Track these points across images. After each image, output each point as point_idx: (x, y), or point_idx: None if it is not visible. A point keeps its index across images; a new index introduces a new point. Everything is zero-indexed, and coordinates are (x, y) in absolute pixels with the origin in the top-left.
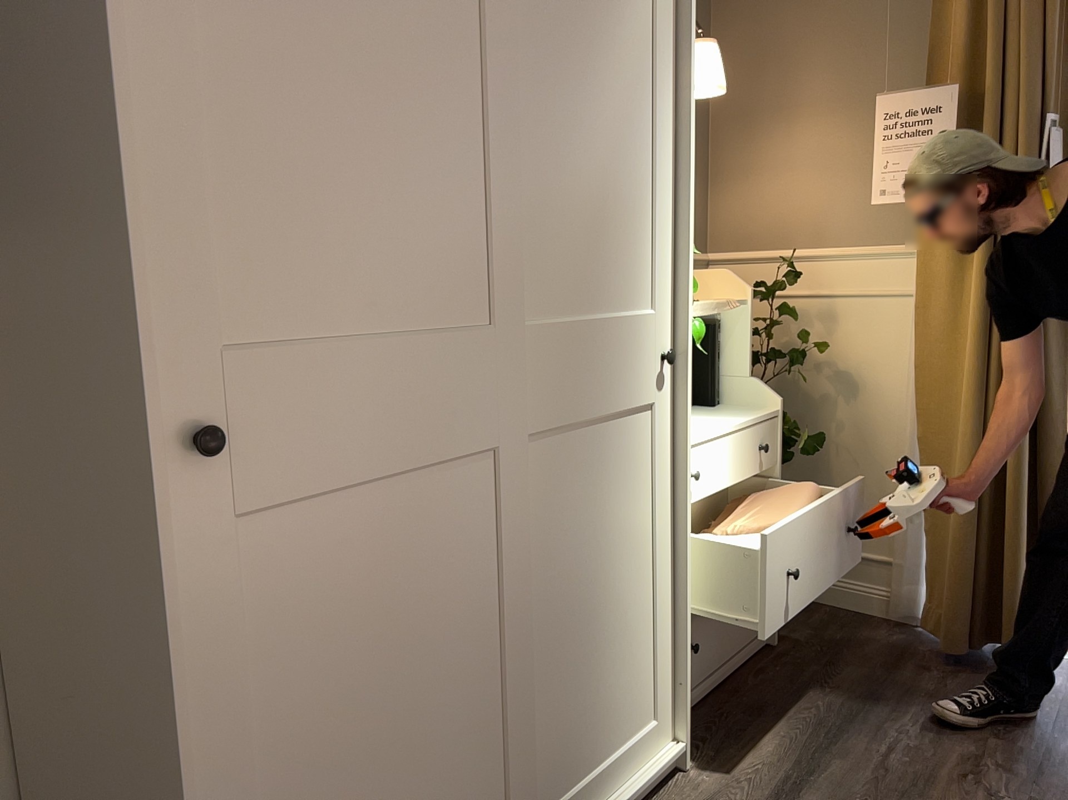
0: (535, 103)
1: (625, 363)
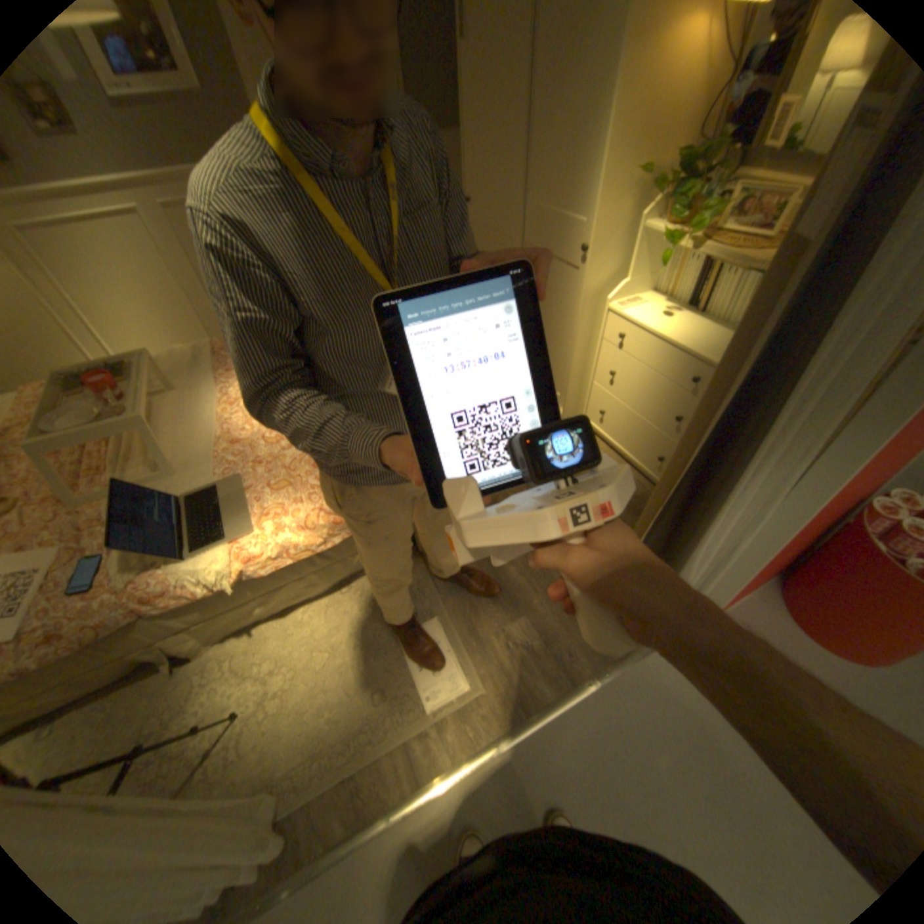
0: (541, 89)
1: (567, 238)
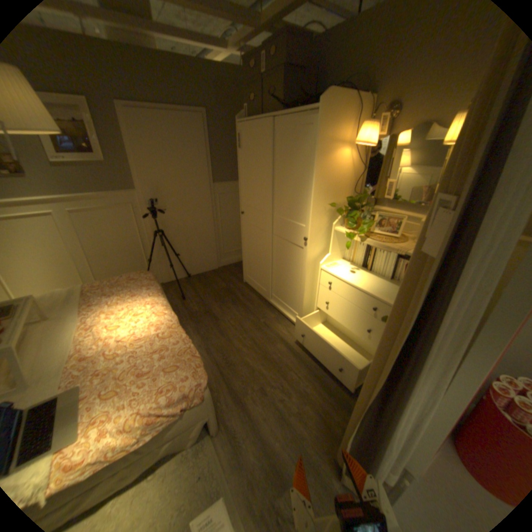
0: (278, 169)
1: (296, 233)
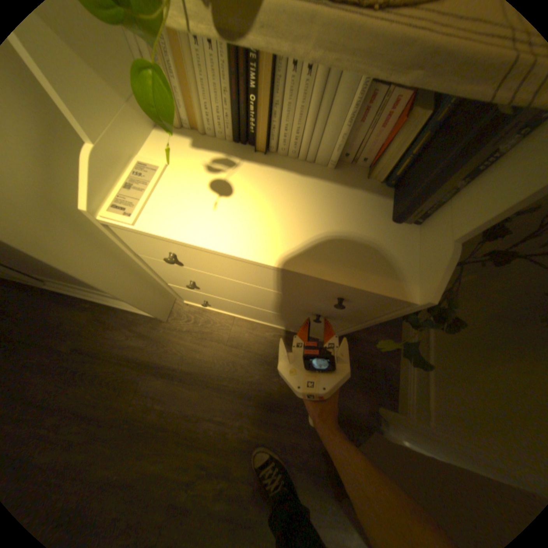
0: None
1: None
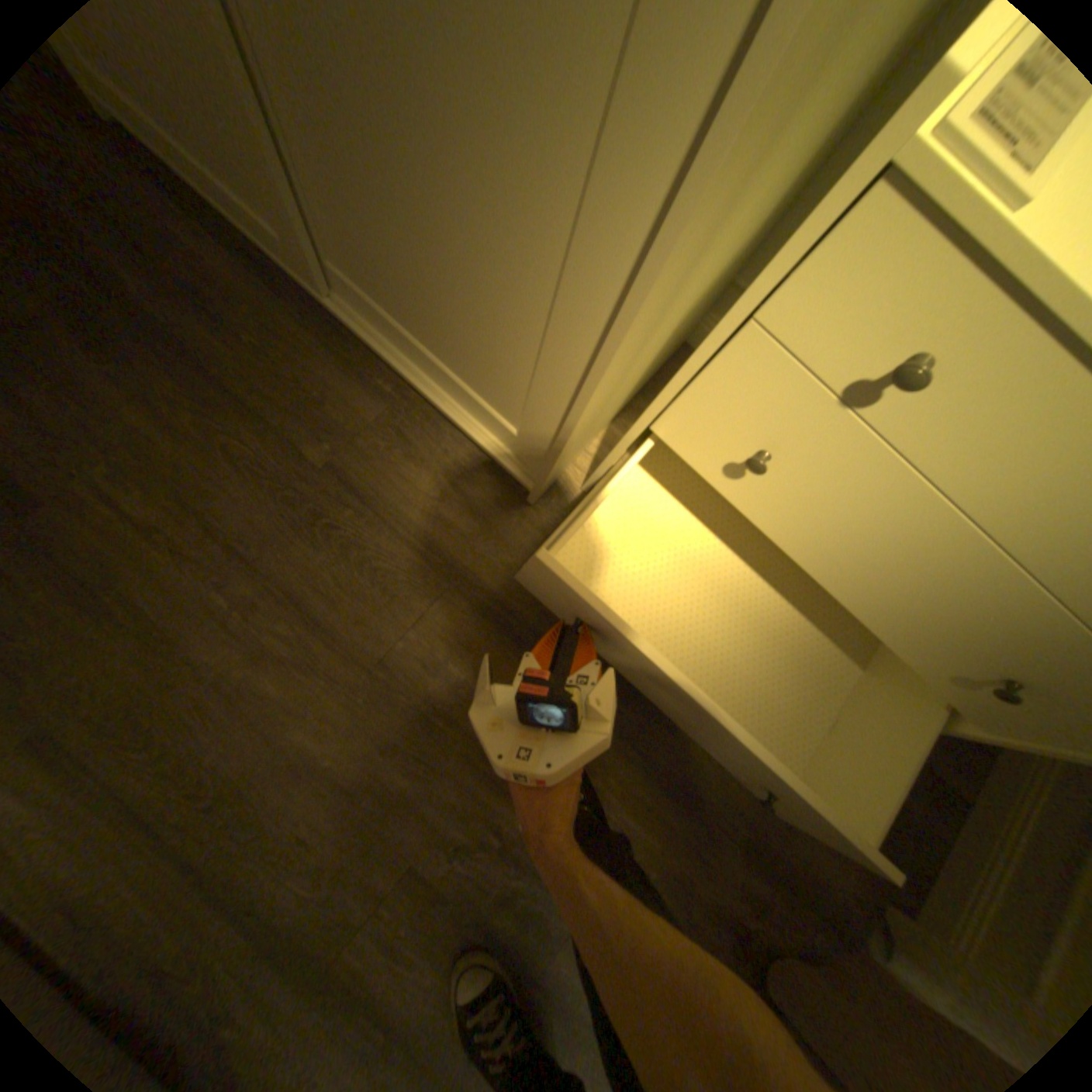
0: None
1: None
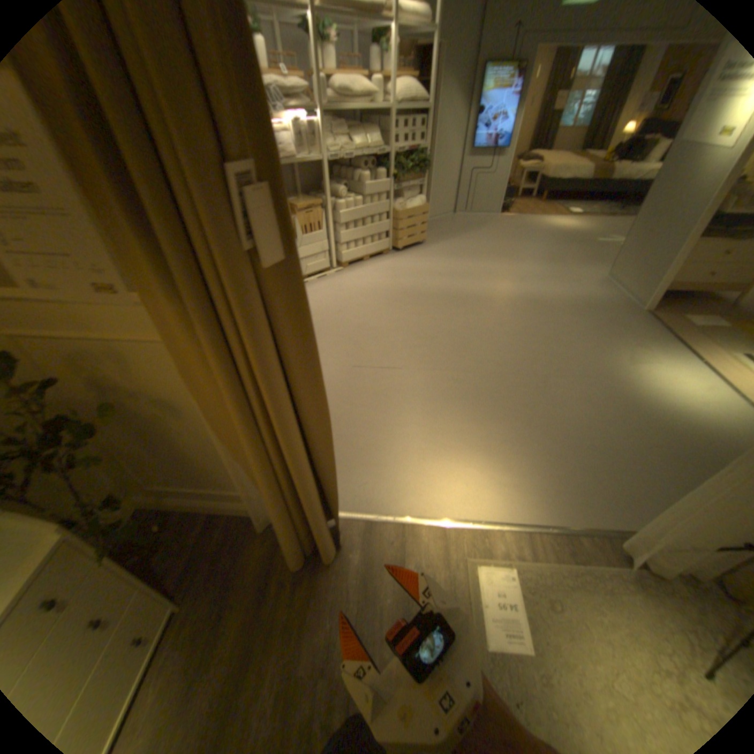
0: None
1: None
